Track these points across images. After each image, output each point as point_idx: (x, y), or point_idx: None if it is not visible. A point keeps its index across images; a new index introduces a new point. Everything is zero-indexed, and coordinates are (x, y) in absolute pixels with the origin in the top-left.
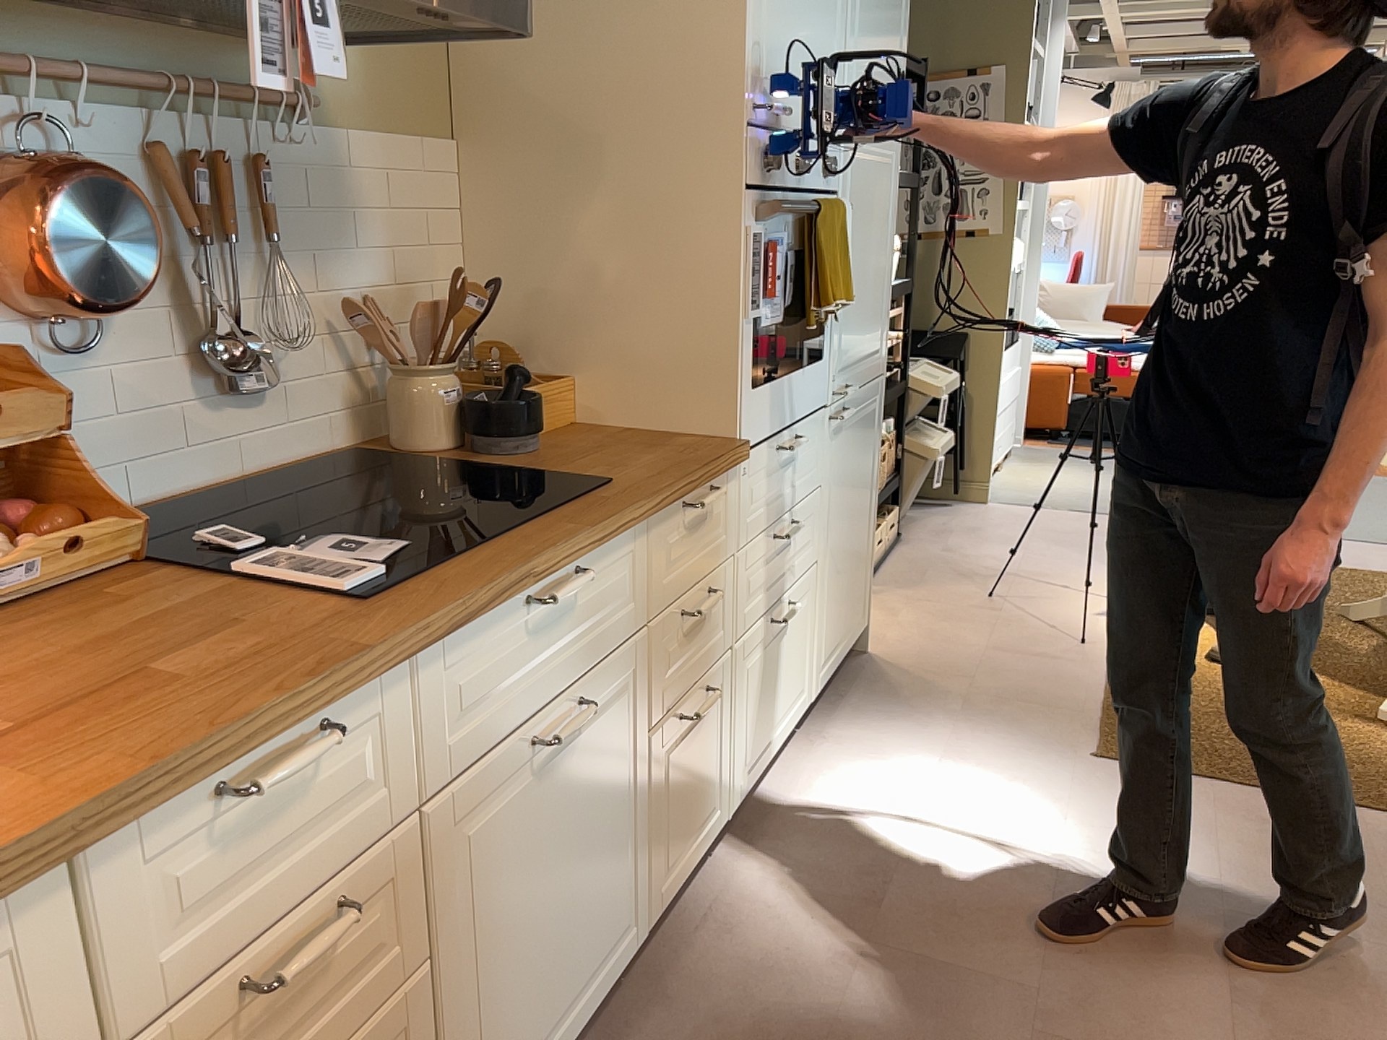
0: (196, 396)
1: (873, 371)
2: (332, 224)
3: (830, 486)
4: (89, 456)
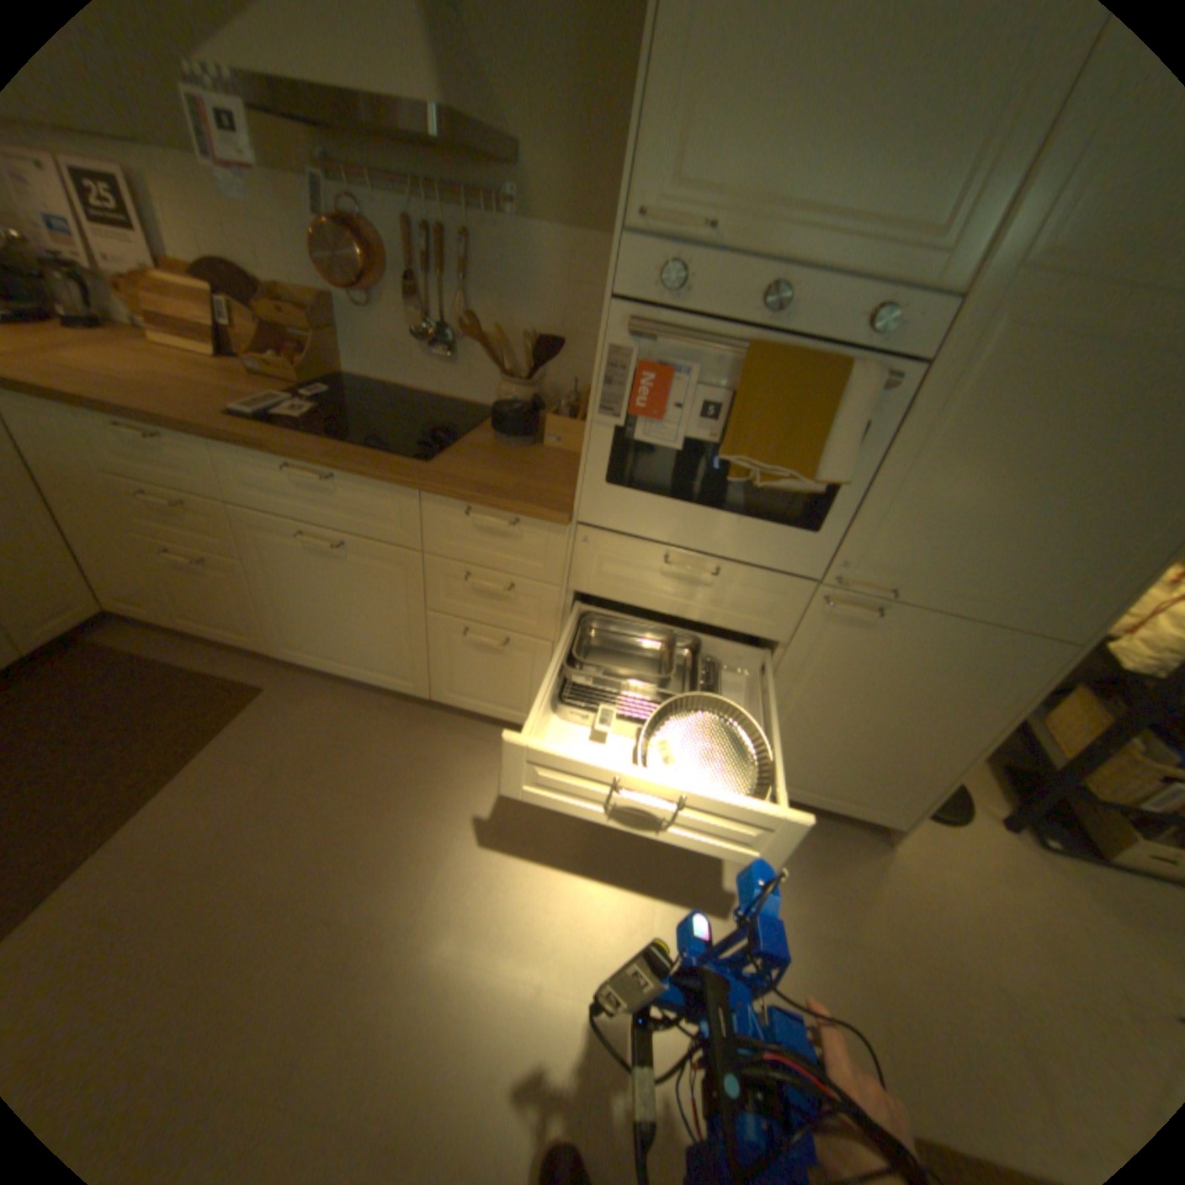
0: (415, 347)
1: (1024, 621)
2: (511, 279)
3: (812, 658)
4: (363, 352)
